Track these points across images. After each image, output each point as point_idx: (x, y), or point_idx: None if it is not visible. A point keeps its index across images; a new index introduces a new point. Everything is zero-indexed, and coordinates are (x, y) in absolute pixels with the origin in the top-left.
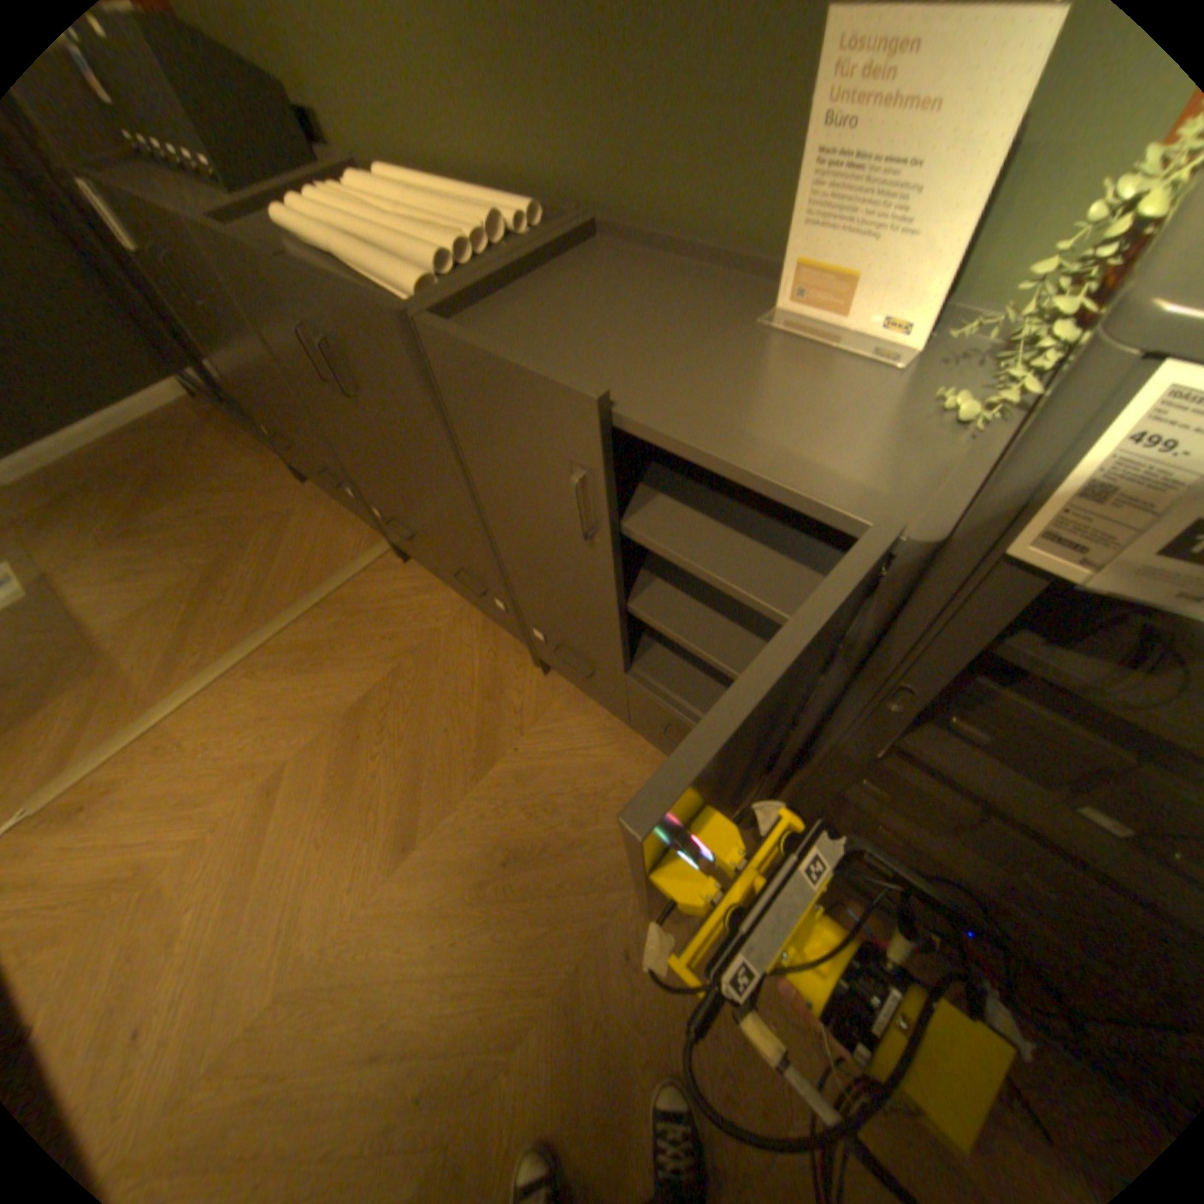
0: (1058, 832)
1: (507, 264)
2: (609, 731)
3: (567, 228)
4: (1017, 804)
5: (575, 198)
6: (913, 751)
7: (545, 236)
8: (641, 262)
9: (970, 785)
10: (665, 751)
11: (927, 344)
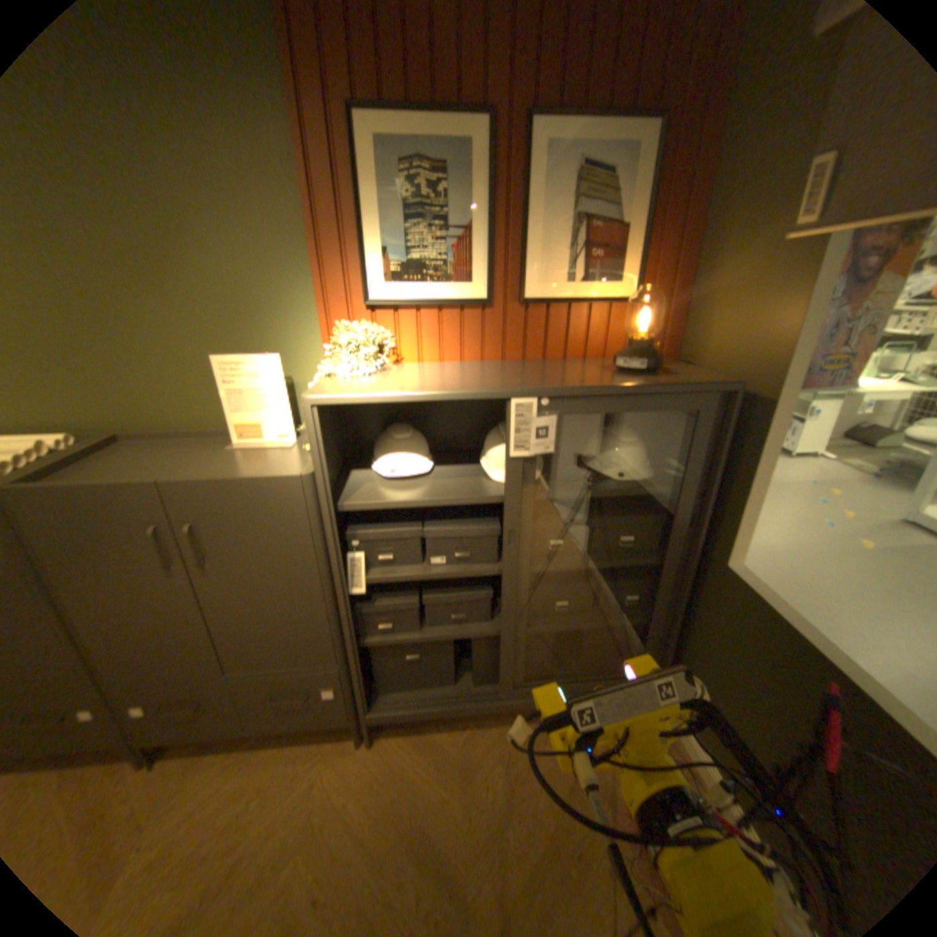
0: (431, 573)
1: (64, 457)
2: (231, 764)
3: (100, 439)
4: (415, 573)
5: (99, 428)
6: (374, 579)
7: (85, 445)
8: (155, 444)
9: (399, 577)
10: (280, 727)
11: (298, 438)
